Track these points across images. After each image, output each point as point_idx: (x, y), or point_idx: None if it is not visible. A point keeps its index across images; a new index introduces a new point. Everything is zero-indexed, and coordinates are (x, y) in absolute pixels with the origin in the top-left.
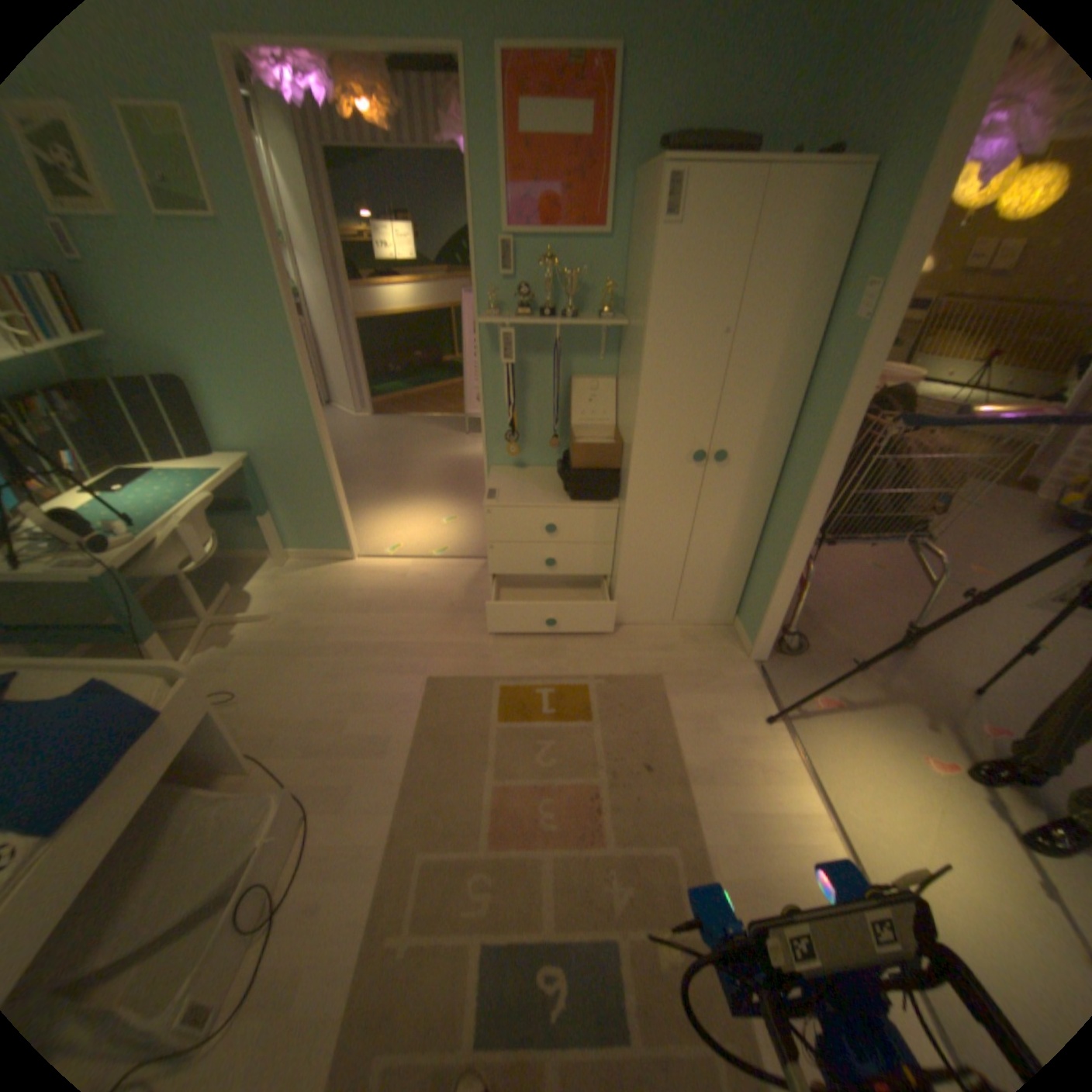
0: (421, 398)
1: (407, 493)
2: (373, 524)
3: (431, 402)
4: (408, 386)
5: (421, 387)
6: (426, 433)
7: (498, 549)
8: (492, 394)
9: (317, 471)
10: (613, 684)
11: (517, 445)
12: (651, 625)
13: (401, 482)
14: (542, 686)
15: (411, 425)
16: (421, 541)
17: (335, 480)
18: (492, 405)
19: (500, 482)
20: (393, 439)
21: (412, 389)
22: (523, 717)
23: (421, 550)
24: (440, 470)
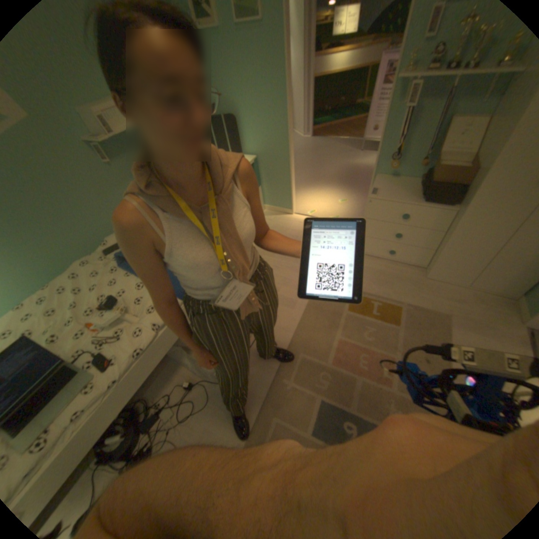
0: (340, 126)
1: (323, 182)
2: (304, 197)
3: (345, 128)
4: (333, 118)
5: (341, 119)
6: (339, 148)
7: (370, 222)
8: (392, 126)
9: (285, 167)
10: (419, 311)
11: (398, 161)
12: (455, 285)
13: (321, 175)
14: (376, 300)
15: (331, 142)
16: (326, 209)
17: (292, 172)
18: (390, 133)
19: (381, 183)
20: (320, 150)
21: (336, 120)
22: (362, 312)
23: (325, 214)
24: (343, 171)
